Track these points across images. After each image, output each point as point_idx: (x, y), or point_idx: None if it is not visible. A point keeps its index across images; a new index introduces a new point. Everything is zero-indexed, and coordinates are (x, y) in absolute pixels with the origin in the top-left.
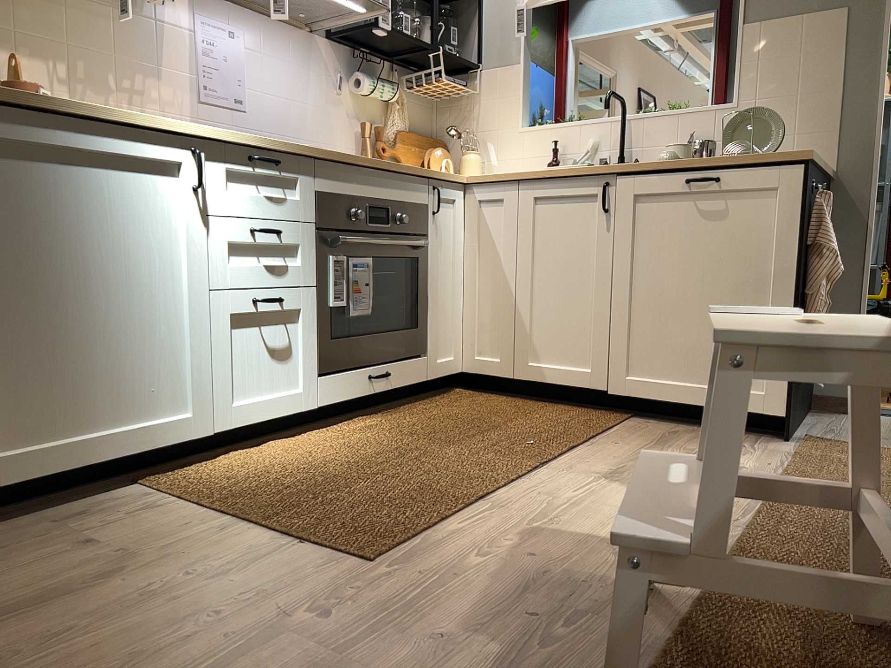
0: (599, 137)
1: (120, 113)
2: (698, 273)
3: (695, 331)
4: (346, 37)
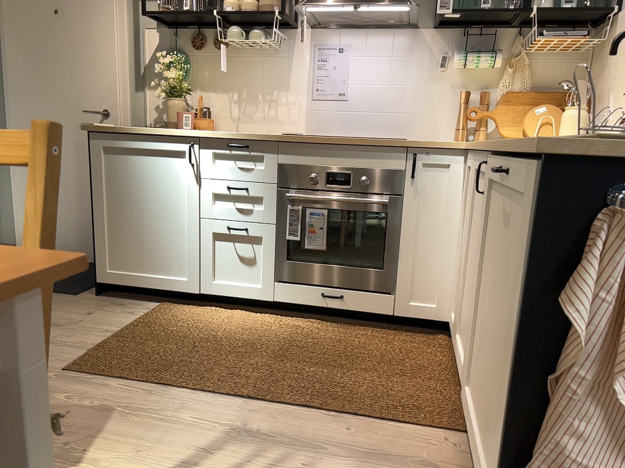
0: None
1: (154, 131)
2: (495, 298)
3: (487, 369)
4: (442, 25)
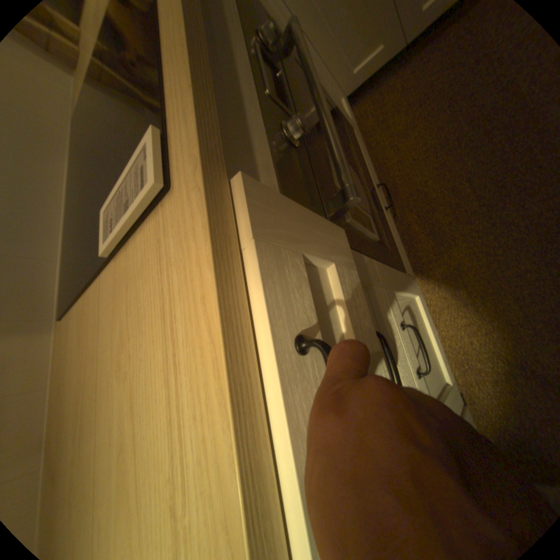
0: None
1: None
2: None
3: None
4: None
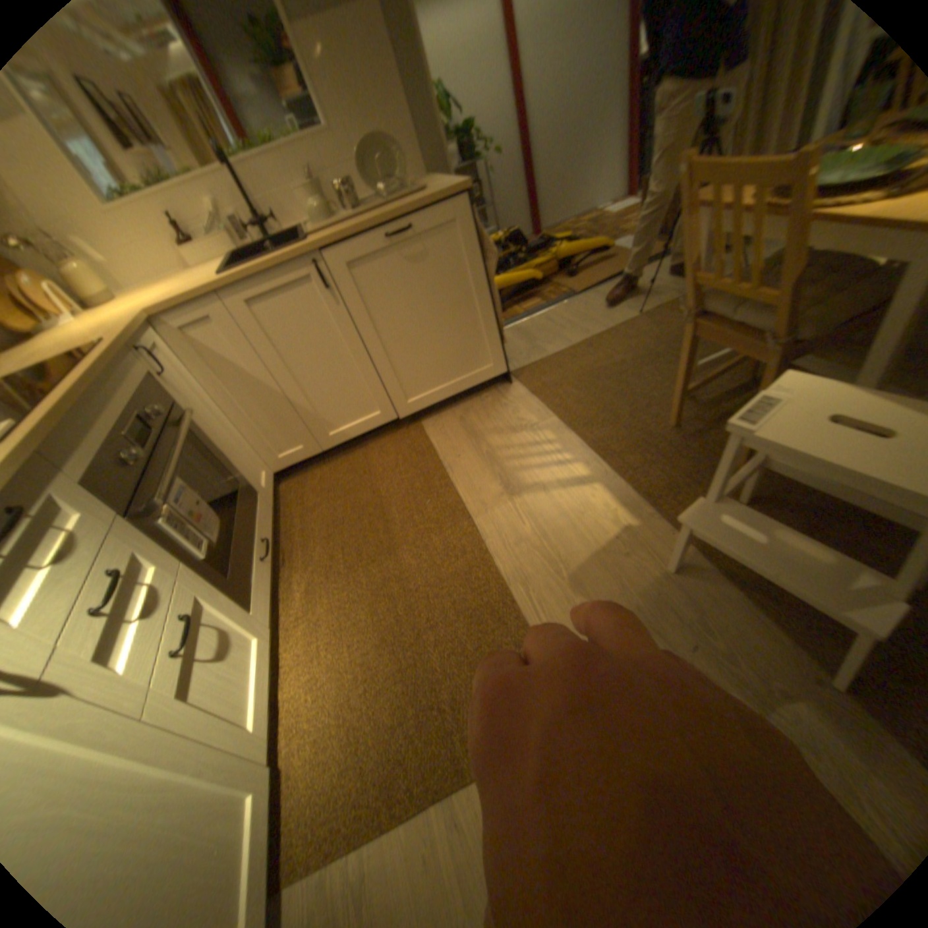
0: (212, 193)
1: None
2: (425, 309)
3: (440, 350)
4: None
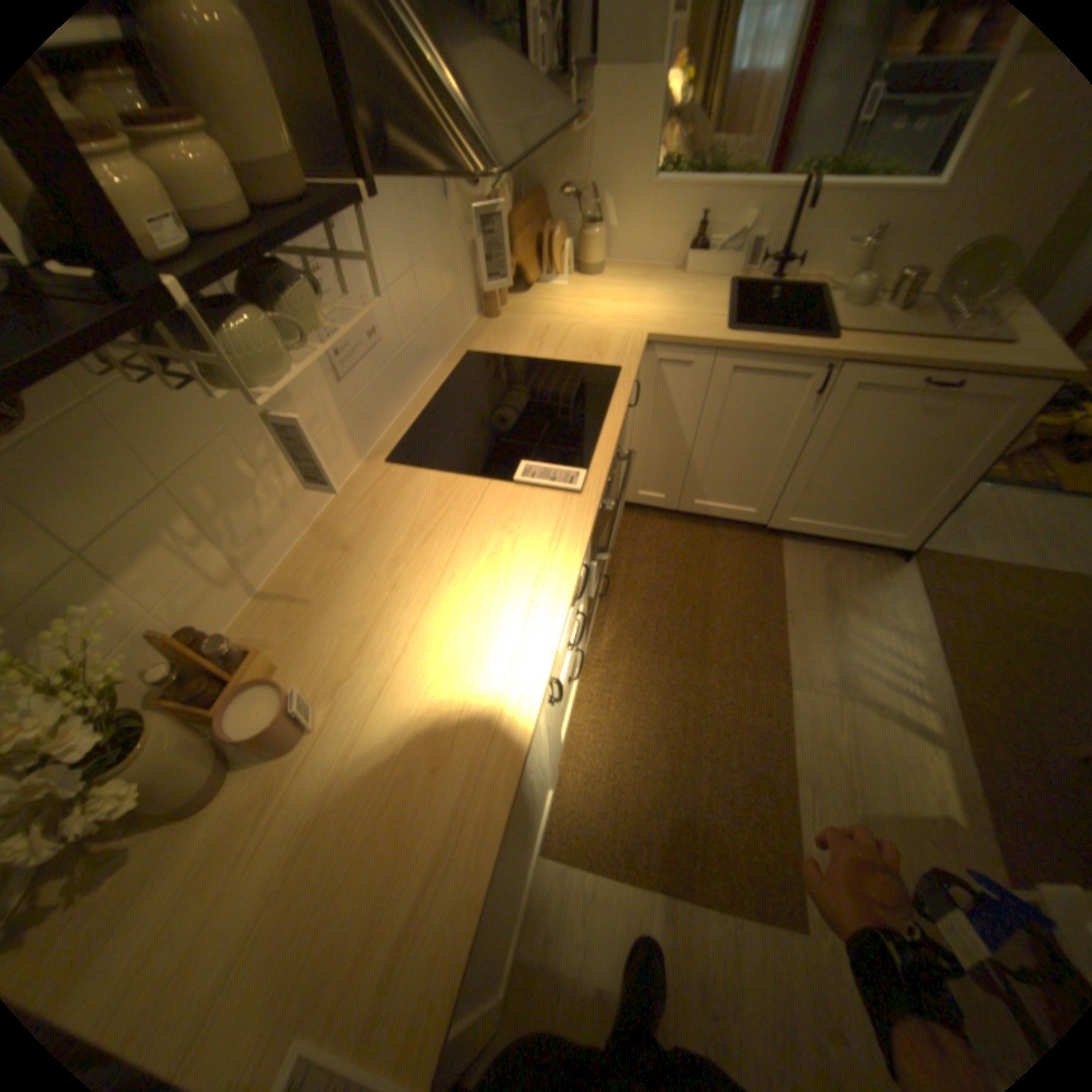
0: (762, 204)
1: (516, 784)
2: (895, 455)
3: (869, 495)
4: None
